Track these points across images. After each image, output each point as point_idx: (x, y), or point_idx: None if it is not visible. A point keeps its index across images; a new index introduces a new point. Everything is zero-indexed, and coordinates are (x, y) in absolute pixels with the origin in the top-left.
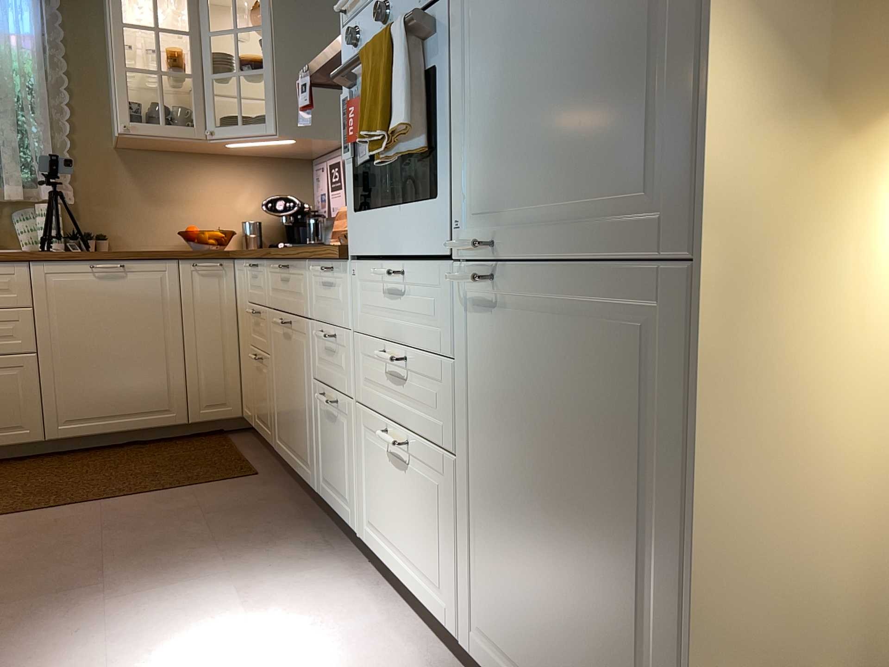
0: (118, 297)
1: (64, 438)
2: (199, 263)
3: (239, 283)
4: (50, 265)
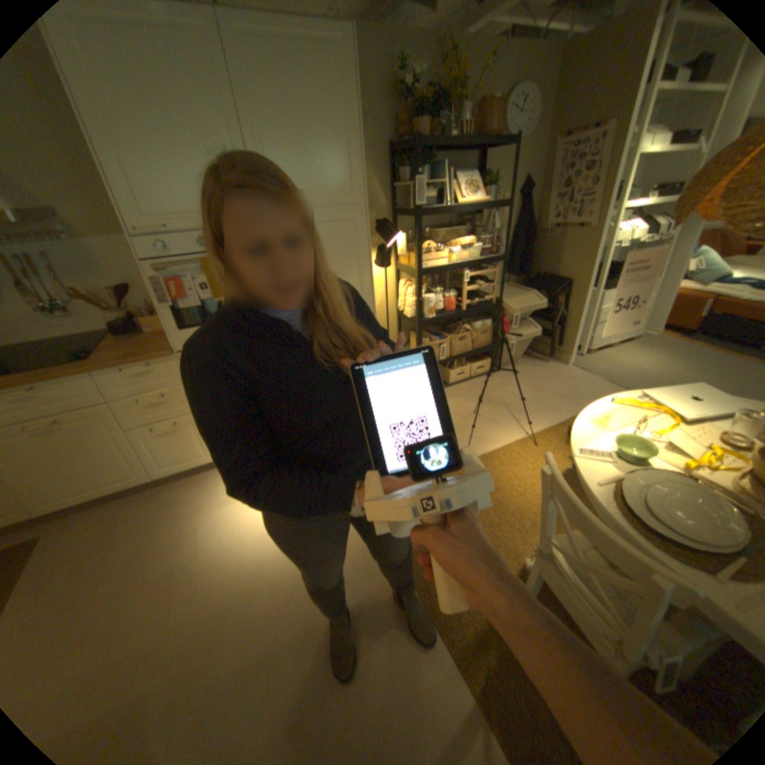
0: None
1: None
2: None
3: None
4: None
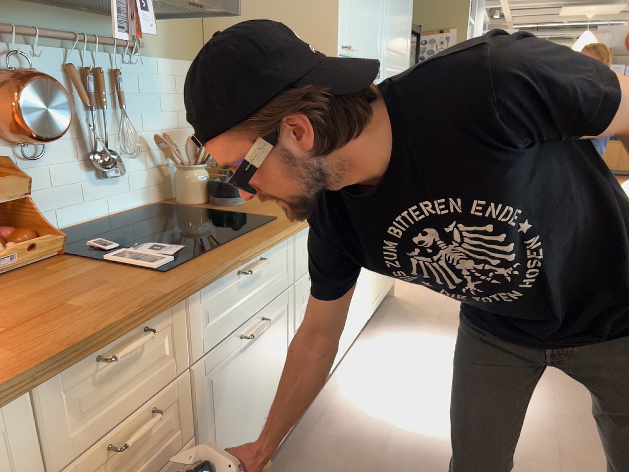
0: None
1: None
2: None
3: None
4: None
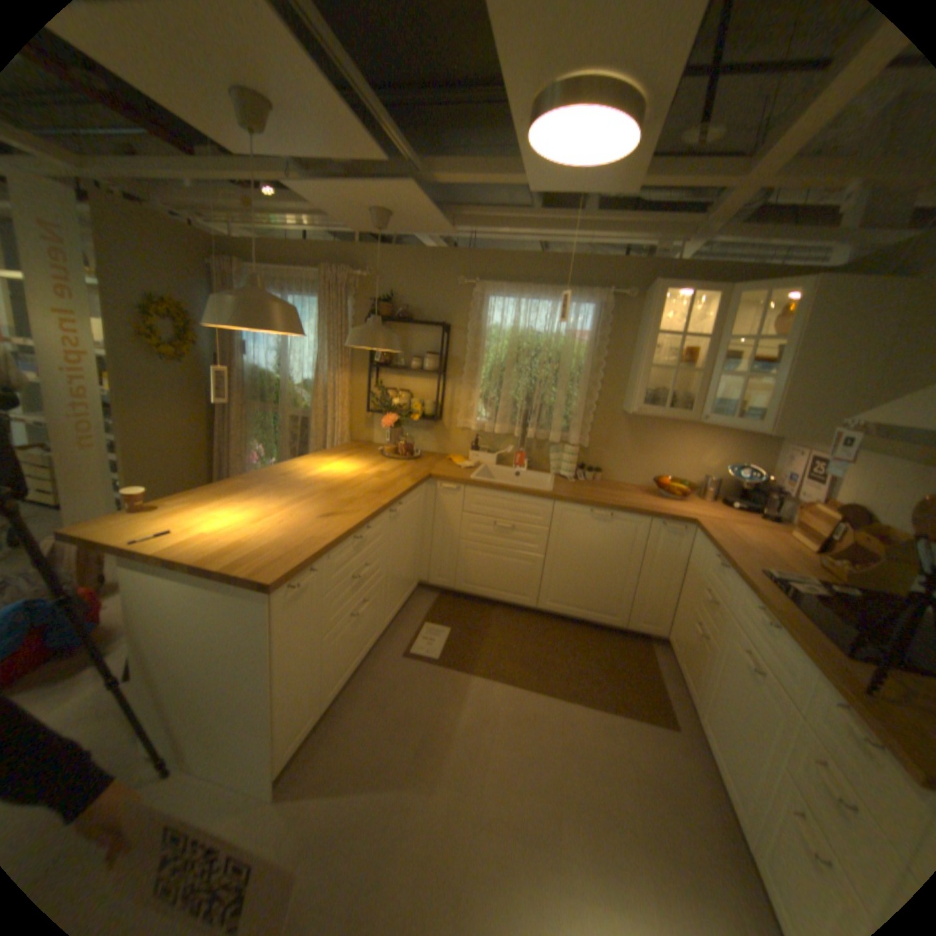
0: (603, 535)
1: (547, 611)
2: (669, 524)
3: (699, 552)
4: (566, 506)
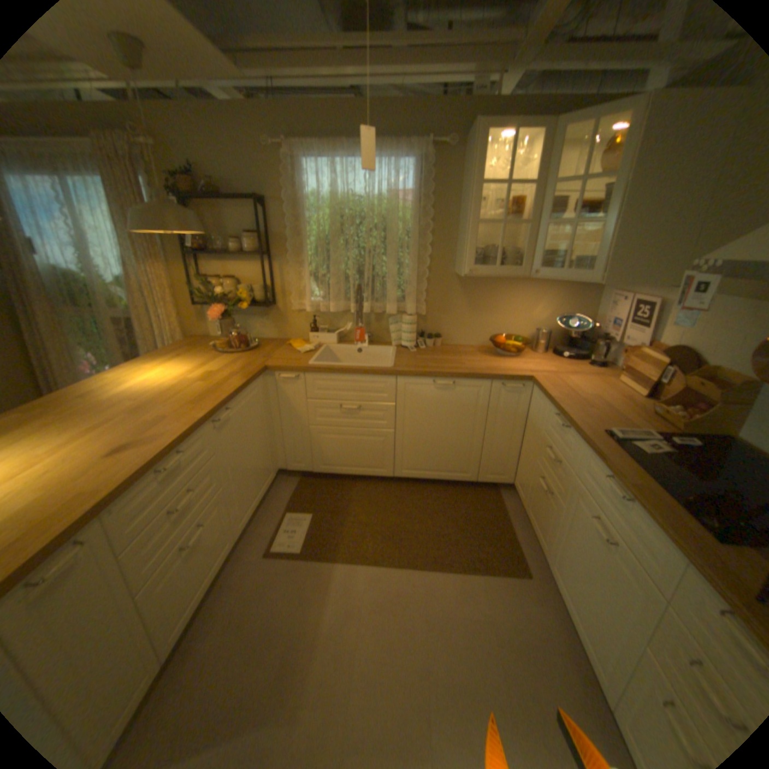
0: (447, 402)
1: (403, 477)
2: (507, 383)
3: (537, 407)
4: (408, 379)
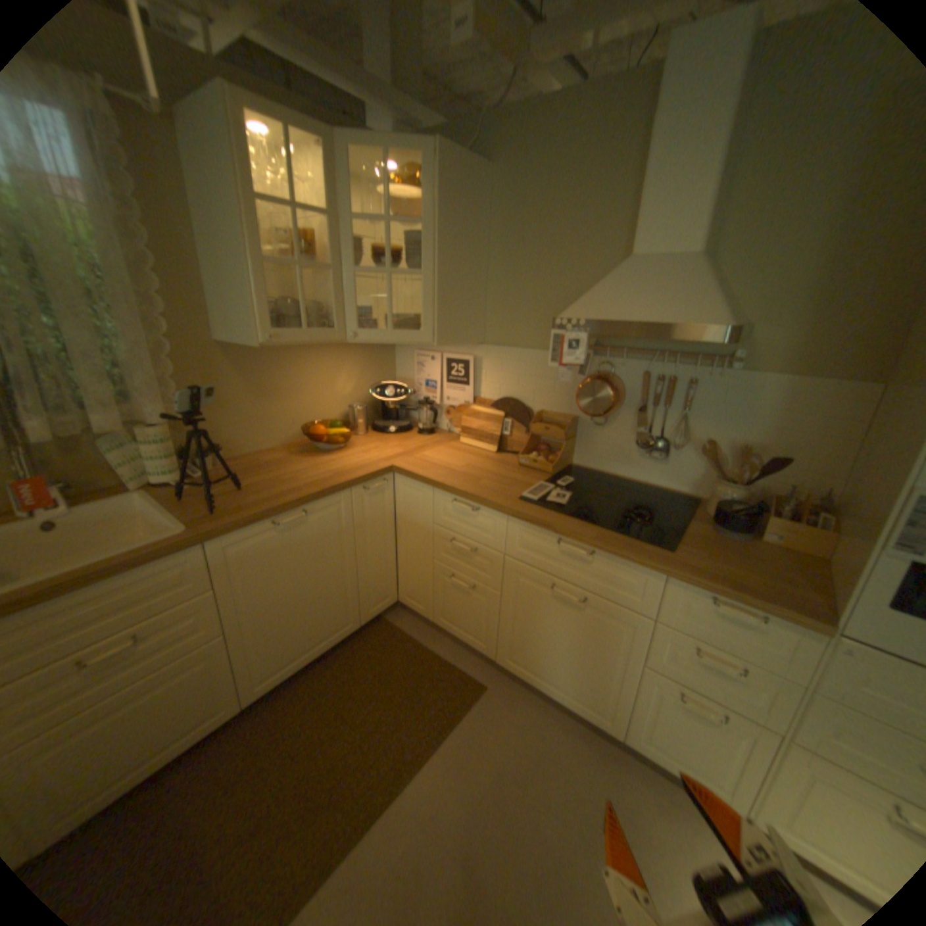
0: (301, 545)
1: (260, 698)
2: (369, 485)
3: (411, 500)
4: (230, 538)
